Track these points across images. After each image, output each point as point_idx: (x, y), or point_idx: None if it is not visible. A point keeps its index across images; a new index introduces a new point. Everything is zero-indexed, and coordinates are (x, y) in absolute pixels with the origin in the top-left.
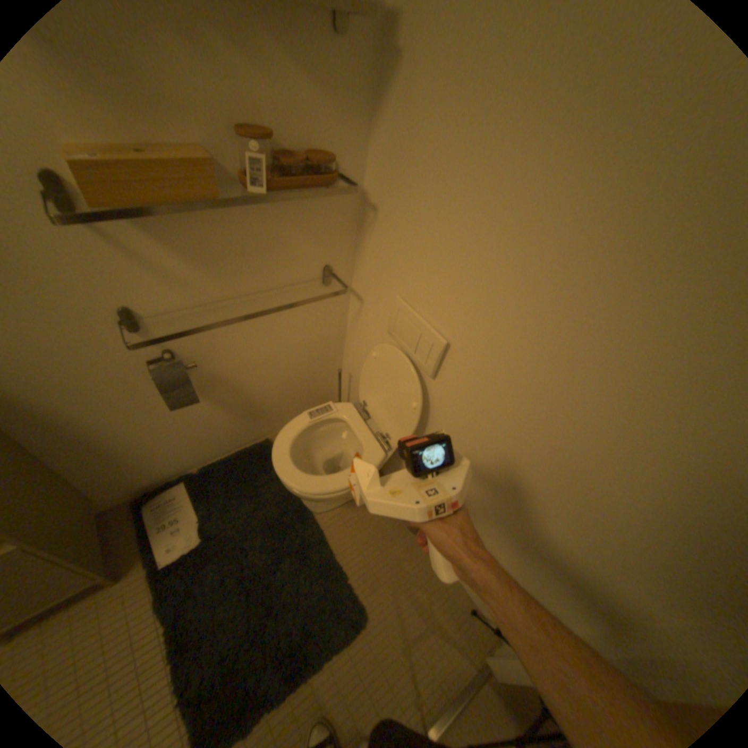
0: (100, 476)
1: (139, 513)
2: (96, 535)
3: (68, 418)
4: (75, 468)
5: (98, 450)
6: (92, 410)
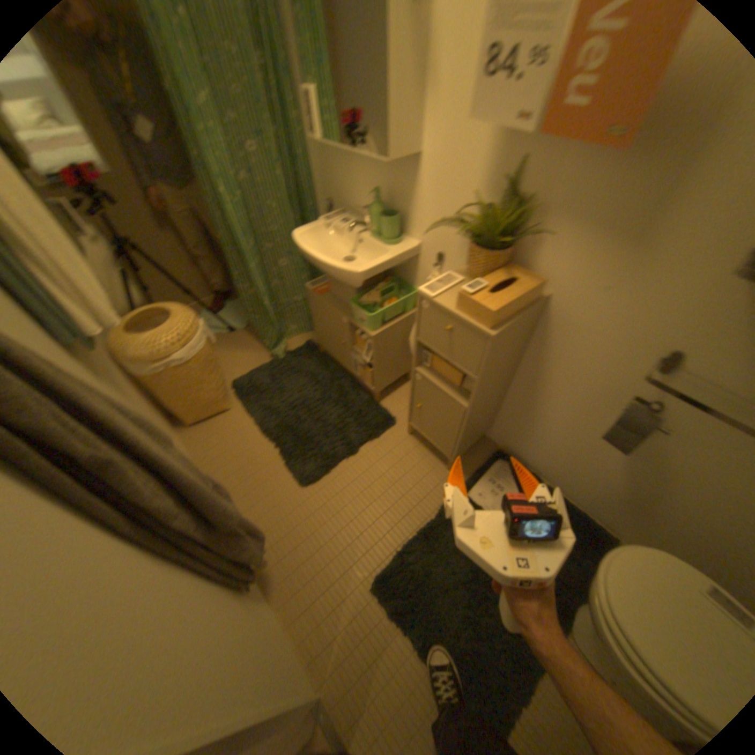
0: (515, 422)
1: (499, 461)
2: (476, 443)
3: (551, 380)
4: (515, 405)
5: (535, 410)
6: (566, 389)
